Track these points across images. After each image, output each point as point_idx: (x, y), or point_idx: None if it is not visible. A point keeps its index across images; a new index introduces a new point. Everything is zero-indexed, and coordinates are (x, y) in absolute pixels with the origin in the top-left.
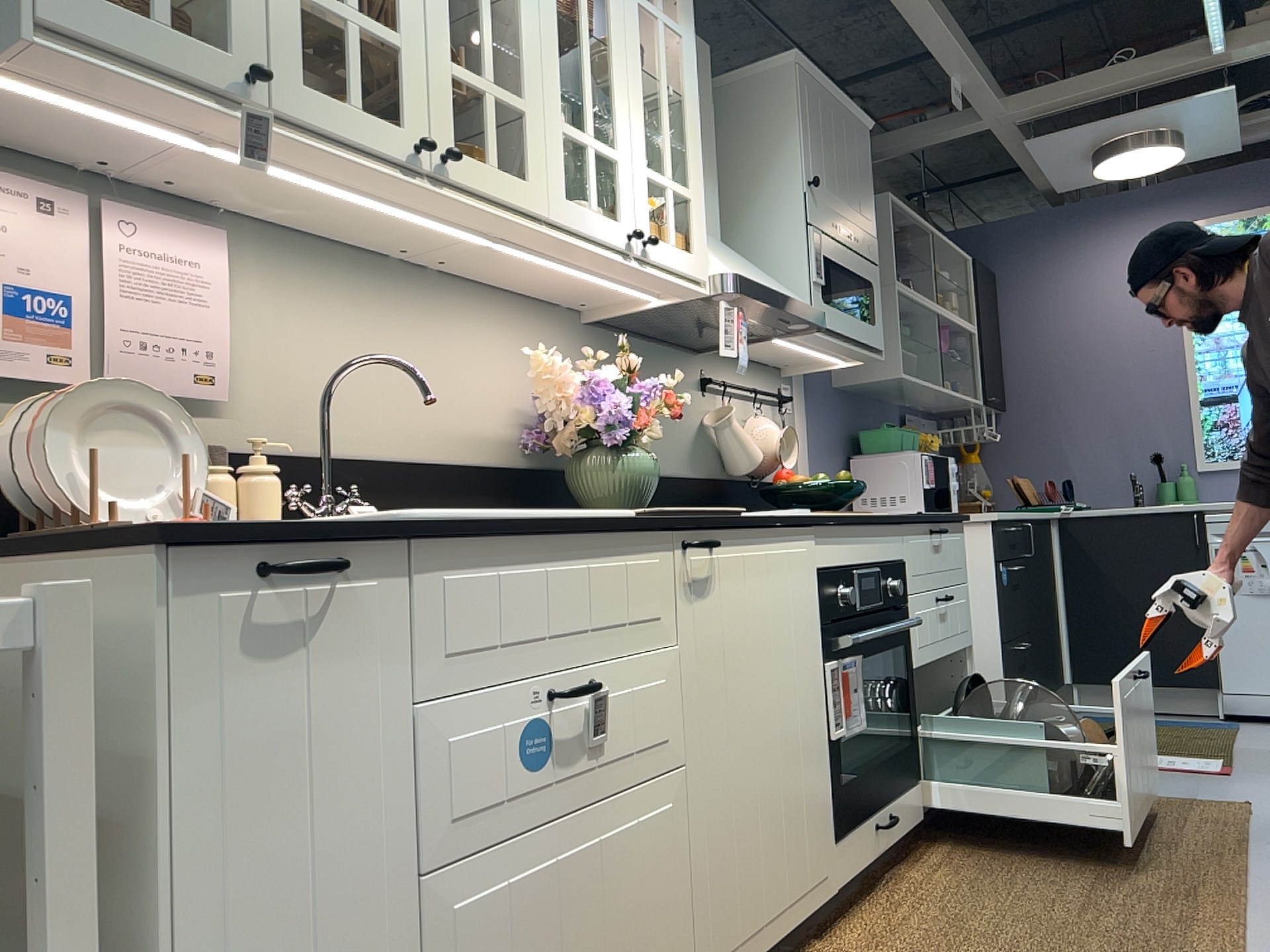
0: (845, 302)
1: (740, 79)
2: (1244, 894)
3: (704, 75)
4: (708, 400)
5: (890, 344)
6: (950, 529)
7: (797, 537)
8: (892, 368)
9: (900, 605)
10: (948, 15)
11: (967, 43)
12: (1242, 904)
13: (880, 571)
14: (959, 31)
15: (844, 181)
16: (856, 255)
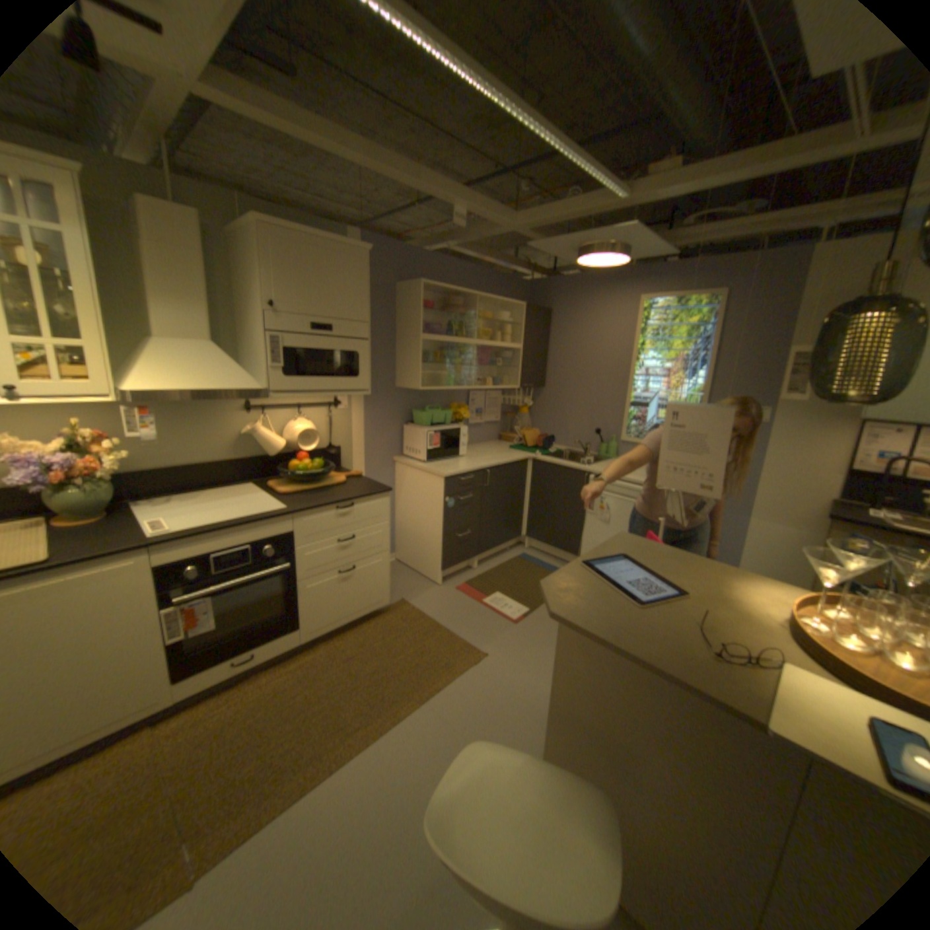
0: (323, 368)
1: (240, 225)
2: (372, 742)
3: (186, 231)
4: (252, 416)
5: (416, 370)
6: (365, 501)
7: (117, 560)
8: (416, 384)
9: (282, 556)
10: (420, 167)
11: (453, 183)
12: (358, 752)
13: (252, 547)
14: (440, 177)
15: (322, 293)
16: (340, 337)
